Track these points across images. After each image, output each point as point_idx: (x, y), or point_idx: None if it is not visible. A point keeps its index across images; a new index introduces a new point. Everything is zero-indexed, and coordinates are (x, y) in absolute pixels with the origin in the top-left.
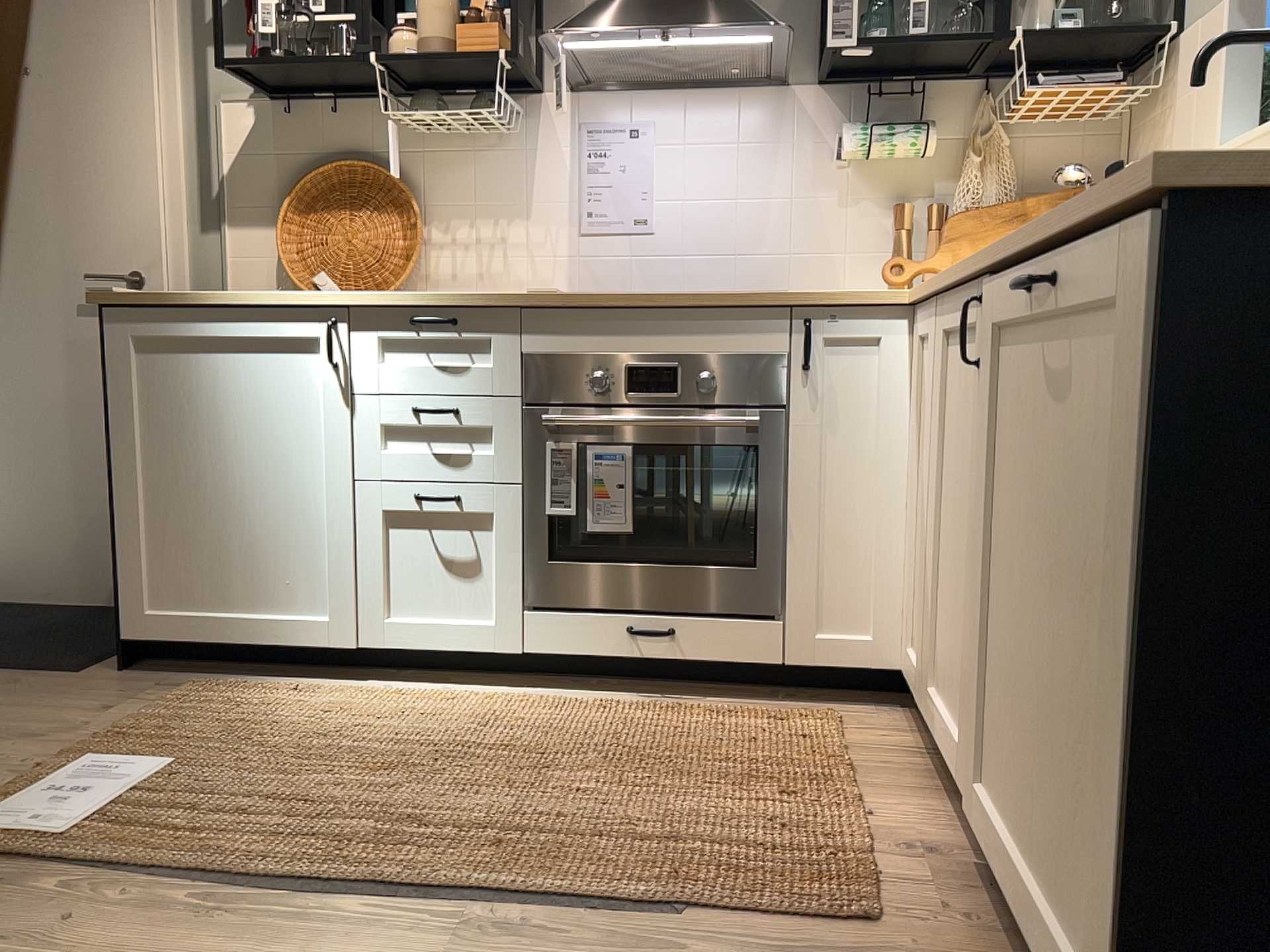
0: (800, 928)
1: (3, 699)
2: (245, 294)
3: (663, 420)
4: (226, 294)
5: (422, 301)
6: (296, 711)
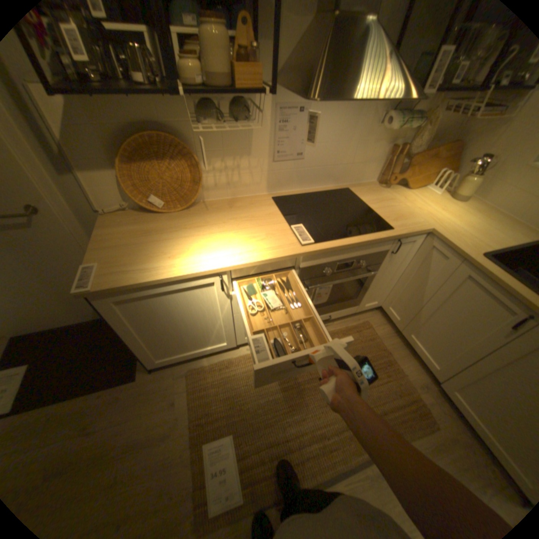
0: (426, 438)
1: (126, 413)
2: (174, 275)
3: (347, 279)
4: (162, 277)
5: (263, 261)
6: (237, 380)
